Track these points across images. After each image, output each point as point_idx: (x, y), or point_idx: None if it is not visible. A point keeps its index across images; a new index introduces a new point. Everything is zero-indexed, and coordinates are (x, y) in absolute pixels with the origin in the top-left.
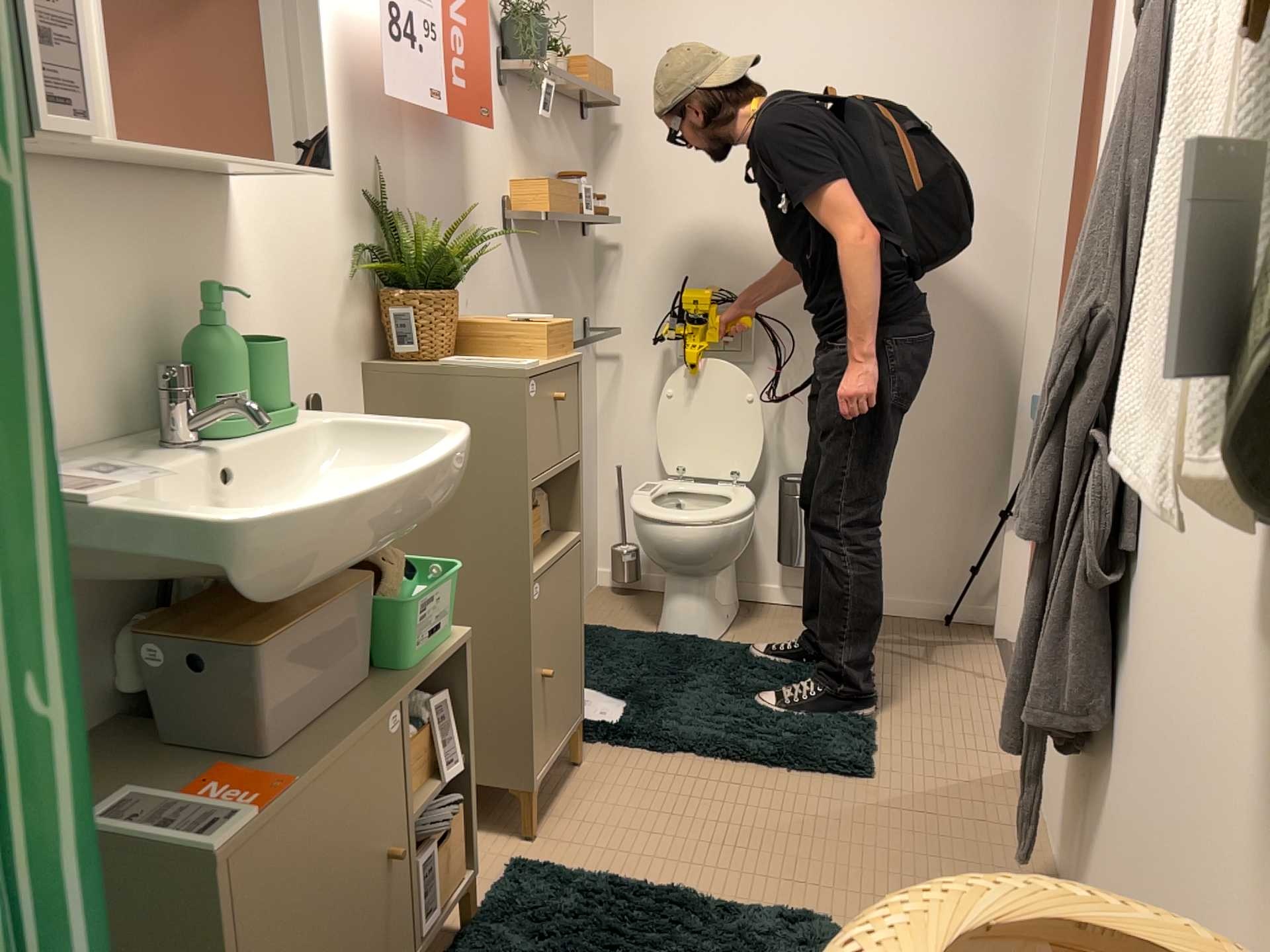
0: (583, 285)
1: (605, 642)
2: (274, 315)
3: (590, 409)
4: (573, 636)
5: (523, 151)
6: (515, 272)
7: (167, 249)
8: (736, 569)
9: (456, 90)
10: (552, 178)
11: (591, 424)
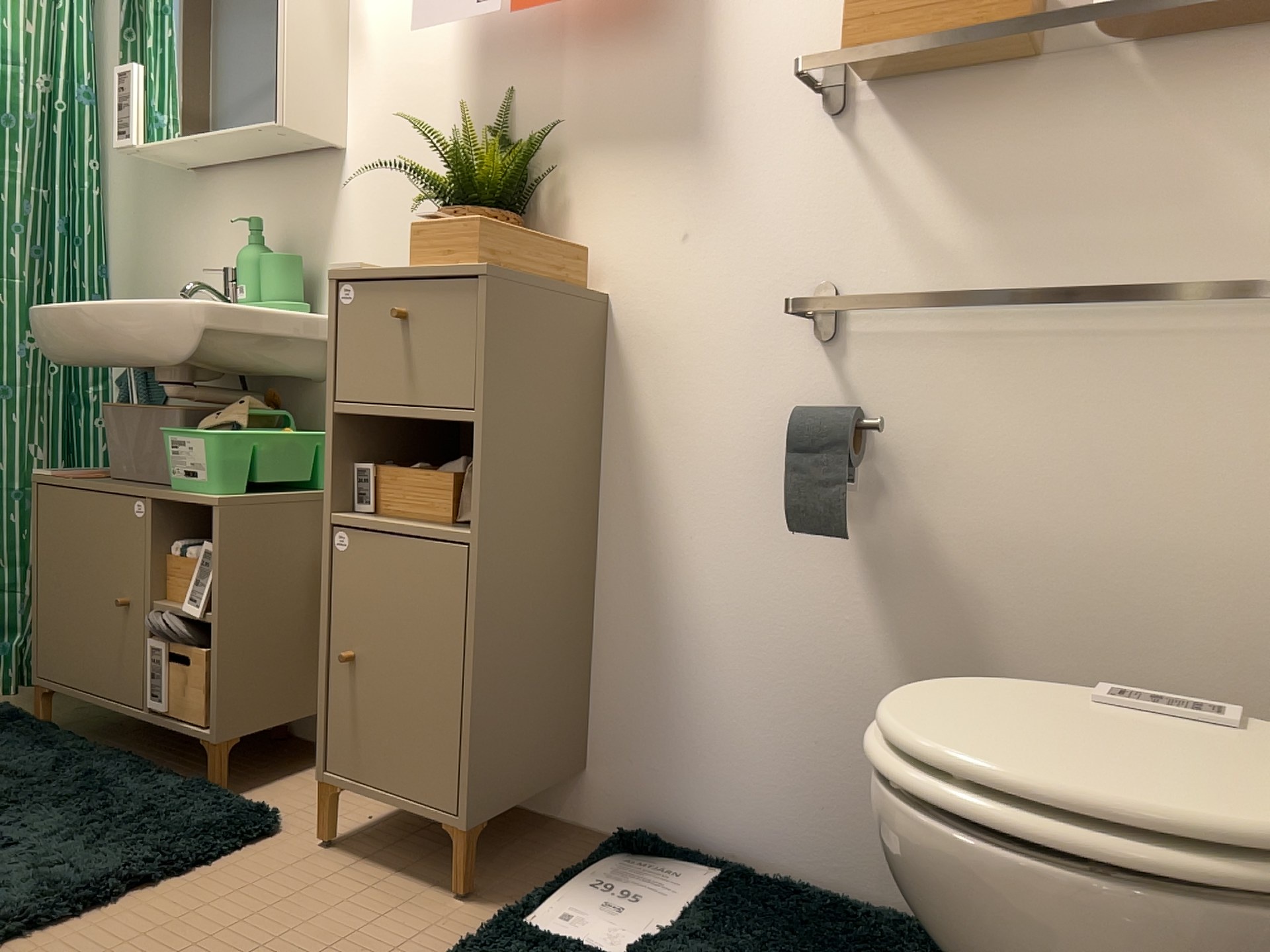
0: None
1: None
2: (371, 250)
3: None
4: (435, 662)
5: None
6: (856, 179)
7: (300, 208)
8: None
9: None
10: None
11: None
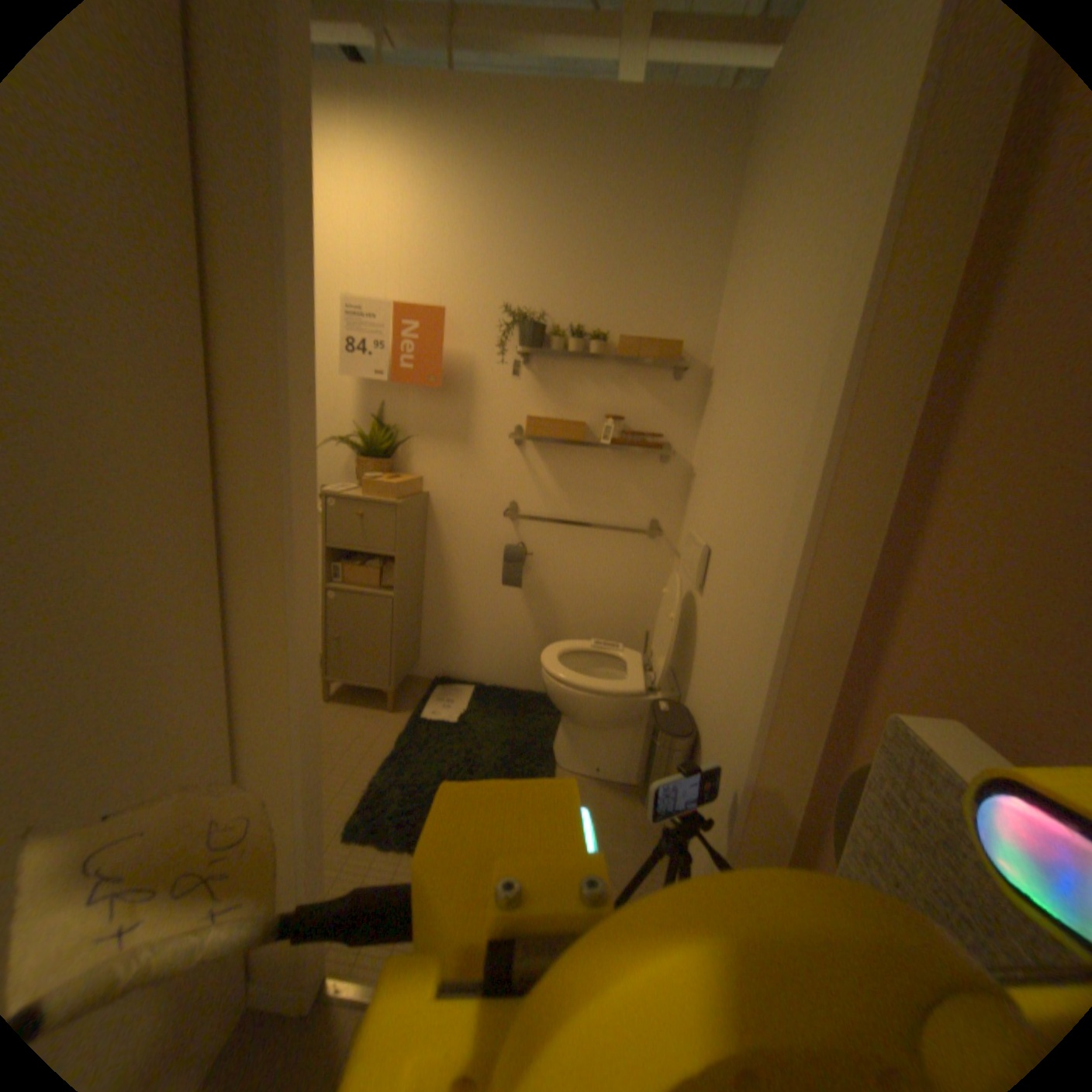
0: (656, 493)
1: (532, 708)
2: None
3: (653, 583)
4: (378, 638)
5: (552, 396)
6: (528, 466)
7: None
8: (642, 750)
9: (401, 365)
10: (603, 414)
11: (652, 593)
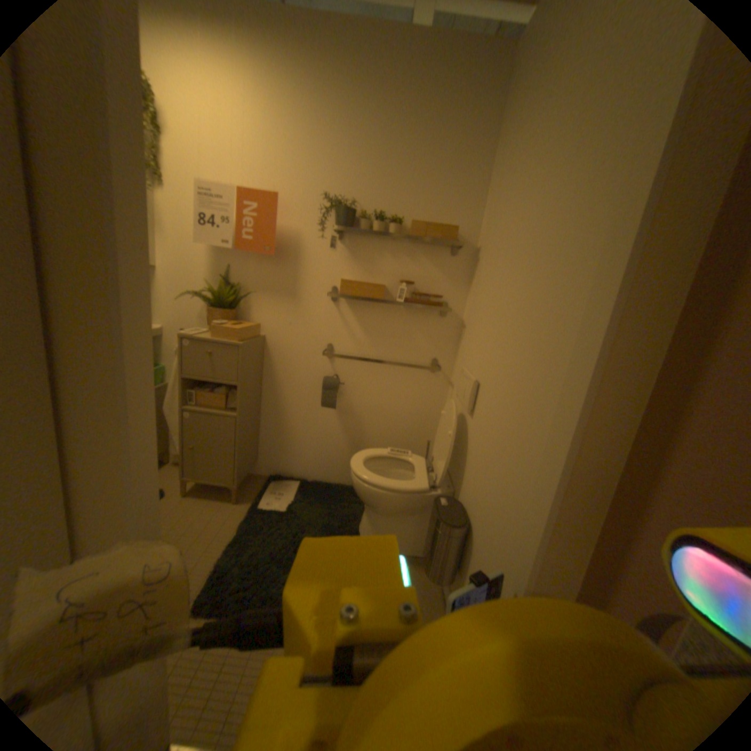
0: (436, 339)
1: (343, 498)
2: (168, 302)
3: (433, 405)
4: (223, 448)
5: (360, 265)
6: (341, 317)
7: None
8: (425, 531)
9: (242, 237)
10: (398, 279)
11: (431, 413)
